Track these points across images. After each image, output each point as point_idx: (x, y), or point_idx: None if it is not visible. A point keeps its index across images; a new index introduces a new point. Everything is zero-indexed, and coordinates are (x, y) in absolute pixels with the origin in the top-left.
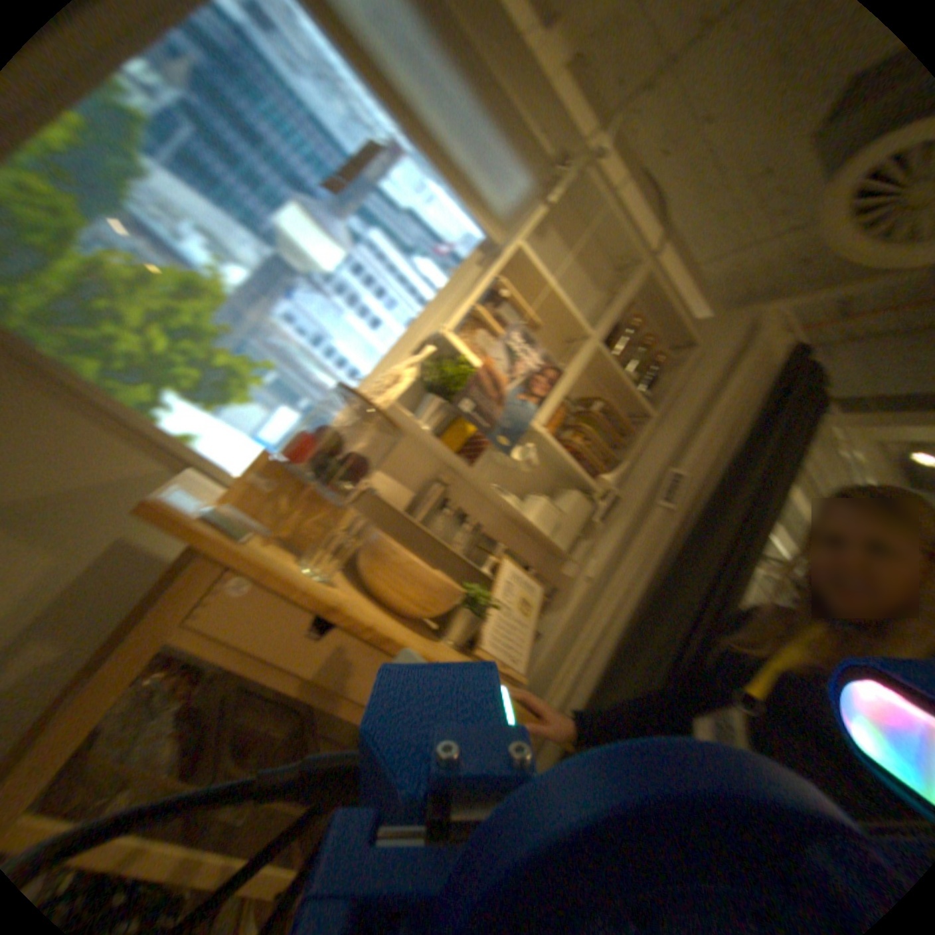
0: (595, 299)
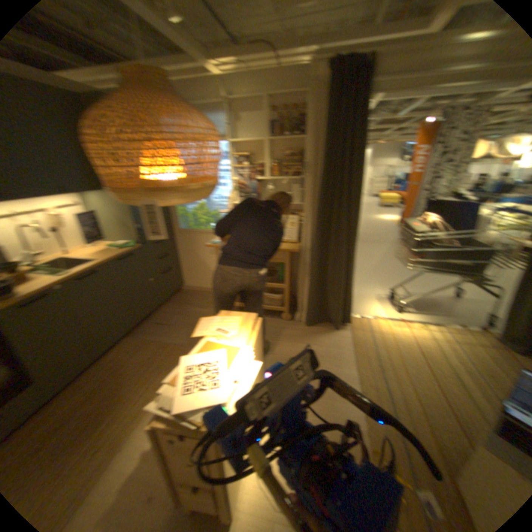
0: (268, 119)
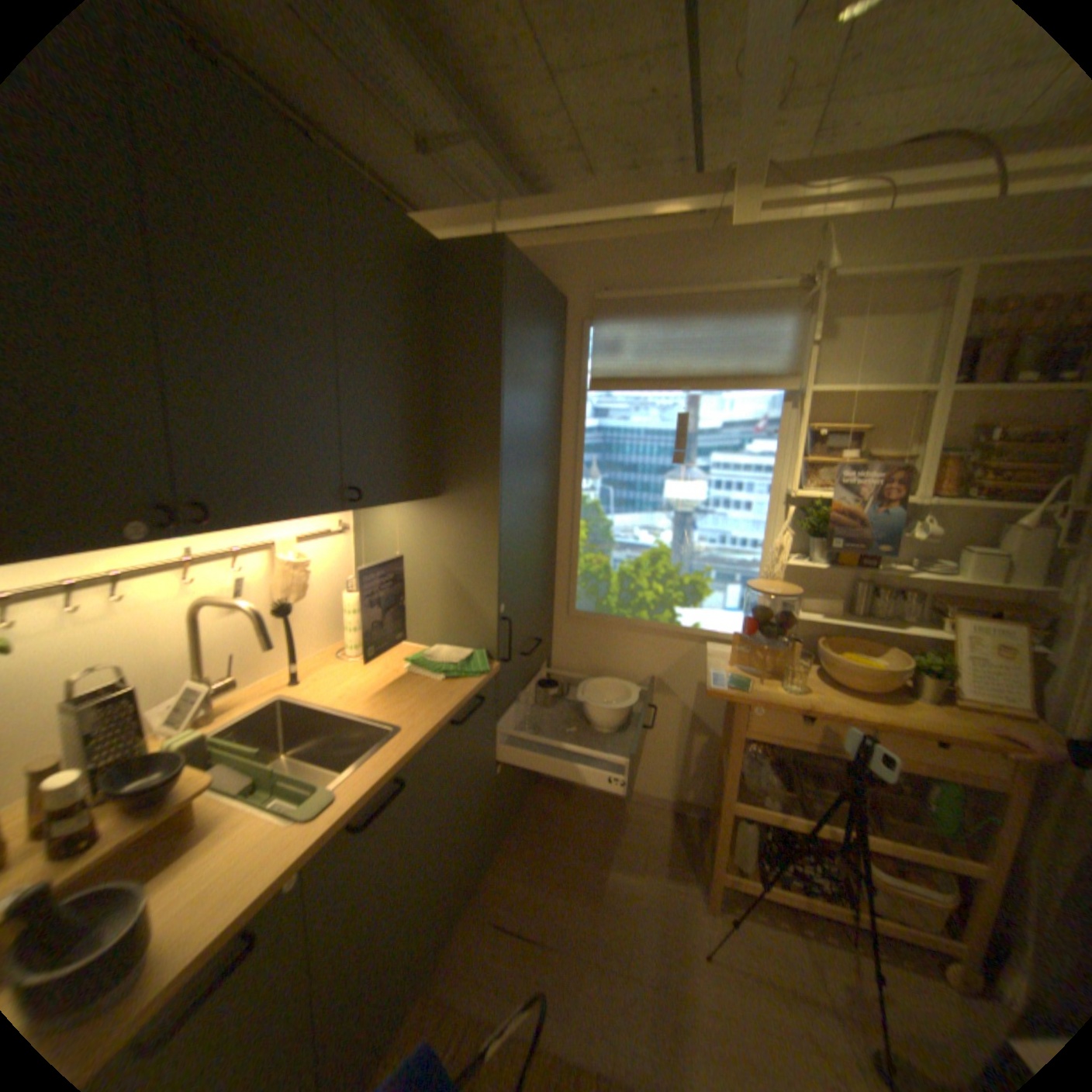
0: (936, 333)
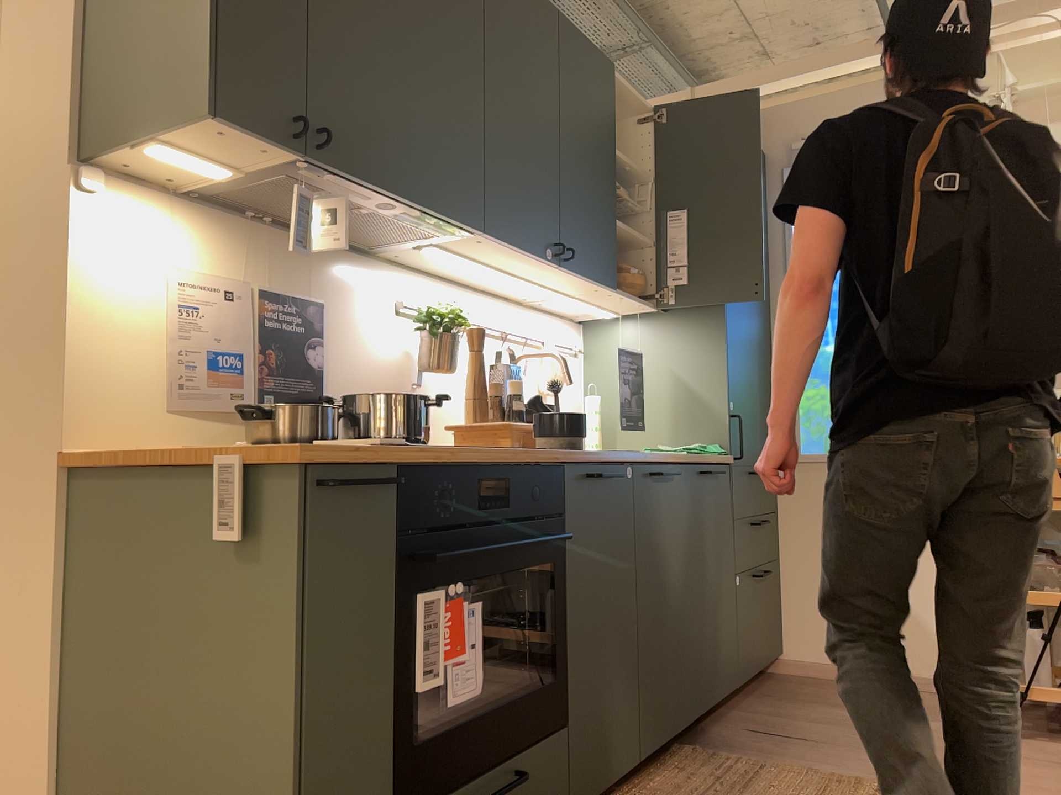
0: None
